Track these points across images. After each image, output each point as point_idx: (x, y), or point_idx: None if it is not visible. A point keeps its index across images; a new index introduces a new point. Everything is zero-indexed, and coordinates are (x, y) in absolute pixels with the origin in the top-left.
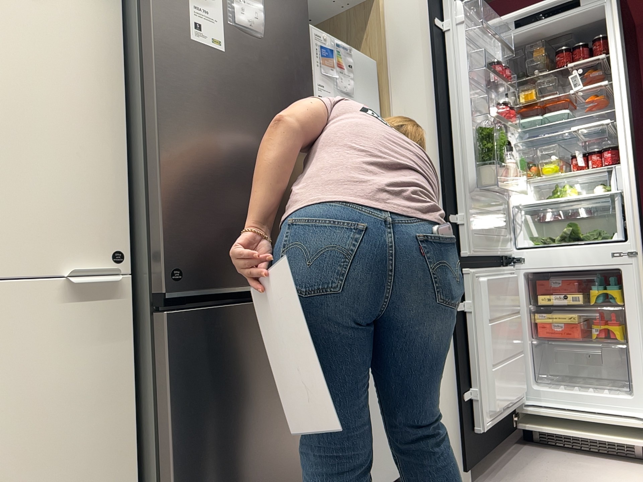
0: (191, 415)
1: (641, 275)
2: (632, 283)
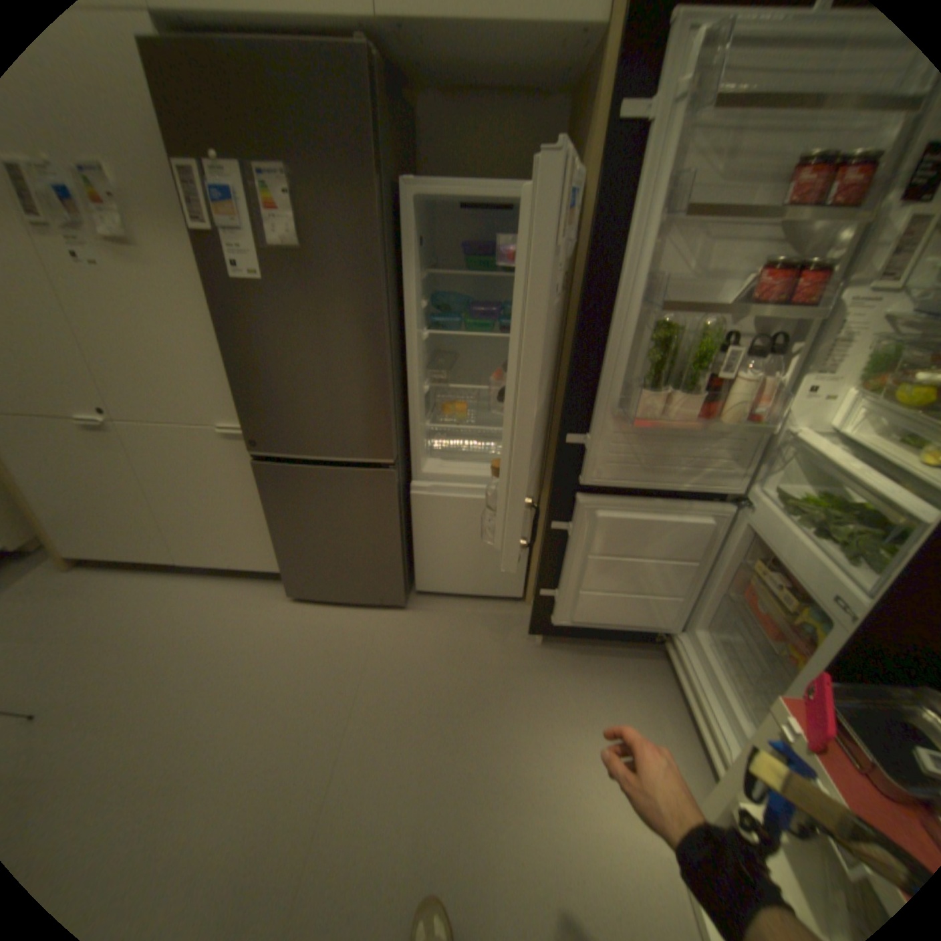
0: (277, 511)
1: (830, 657)
2: (829, 652)
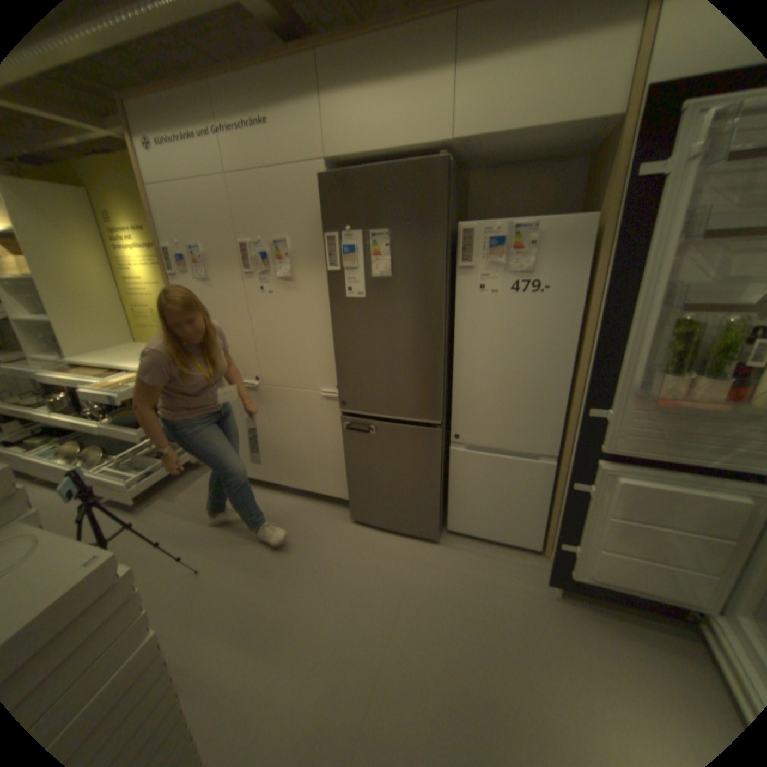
0: (352, 453)
1: None
2: None
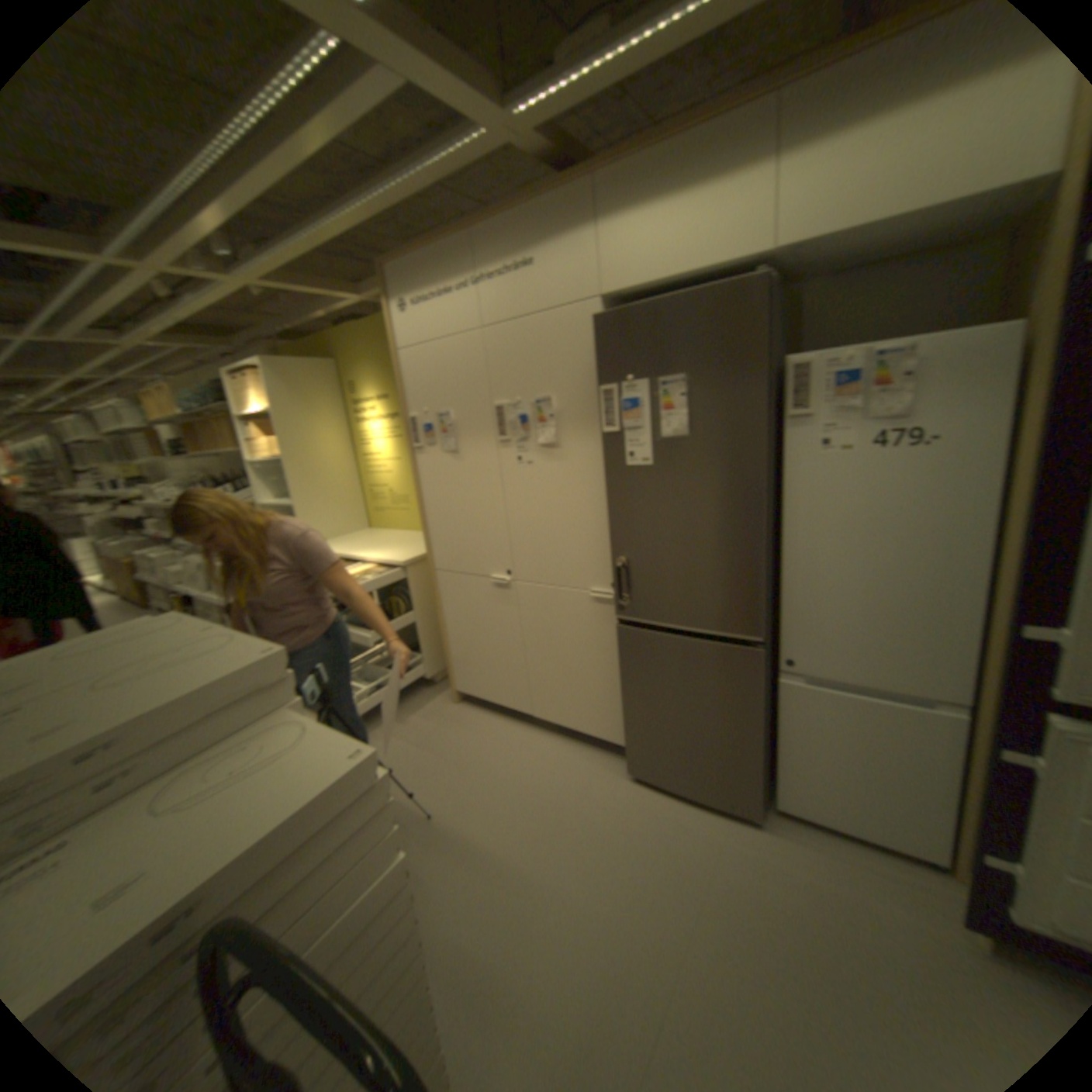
0: (630, 678)
1: None
2: None
